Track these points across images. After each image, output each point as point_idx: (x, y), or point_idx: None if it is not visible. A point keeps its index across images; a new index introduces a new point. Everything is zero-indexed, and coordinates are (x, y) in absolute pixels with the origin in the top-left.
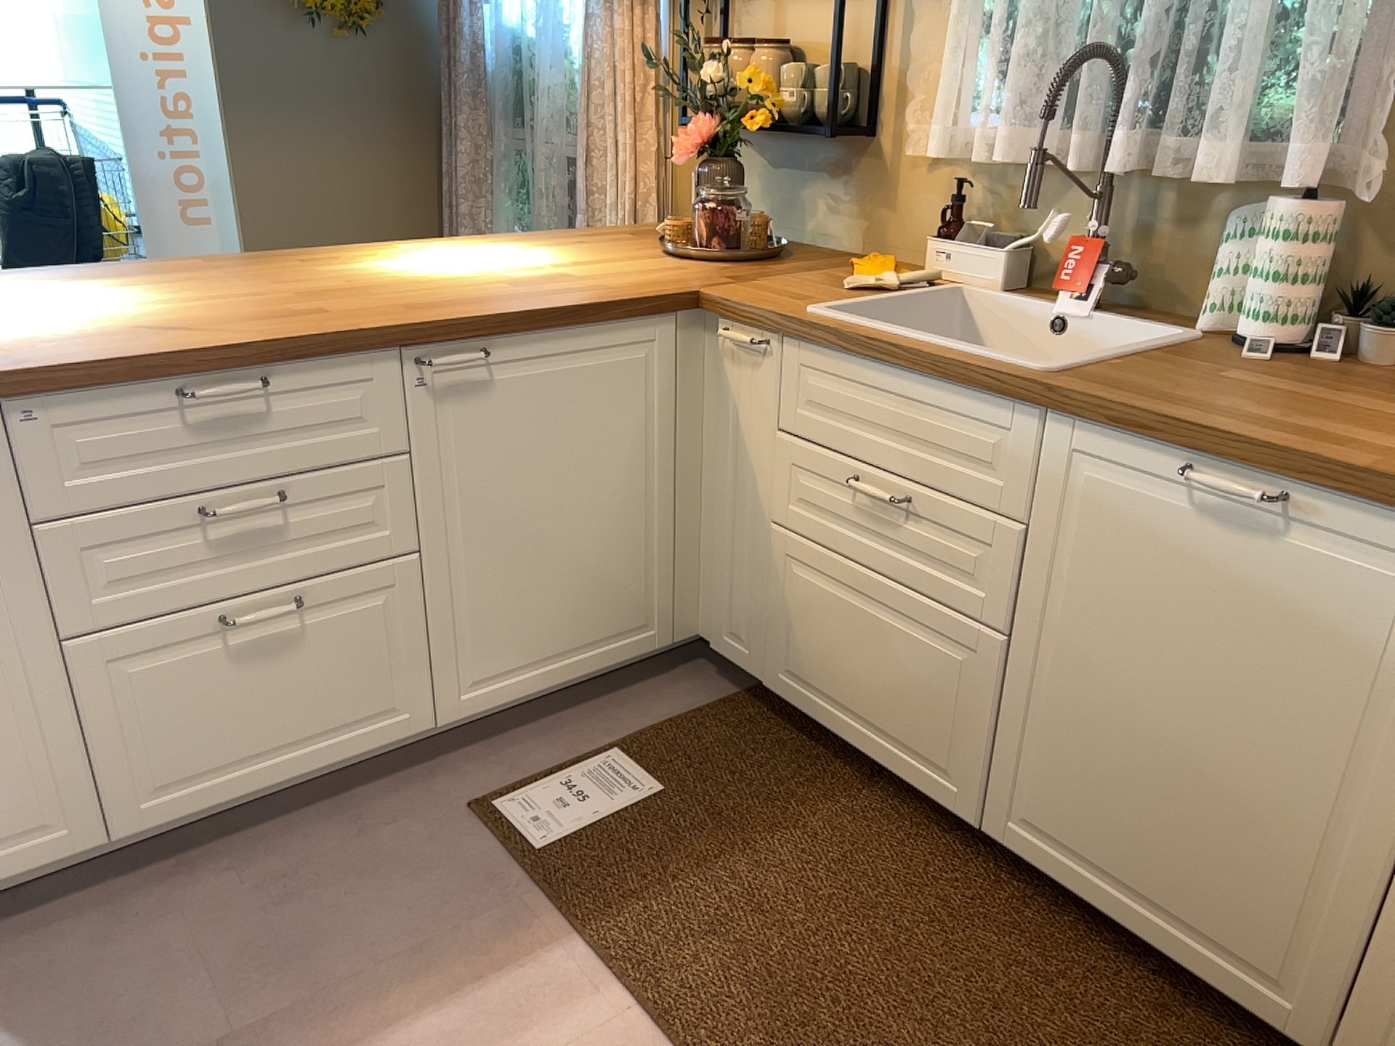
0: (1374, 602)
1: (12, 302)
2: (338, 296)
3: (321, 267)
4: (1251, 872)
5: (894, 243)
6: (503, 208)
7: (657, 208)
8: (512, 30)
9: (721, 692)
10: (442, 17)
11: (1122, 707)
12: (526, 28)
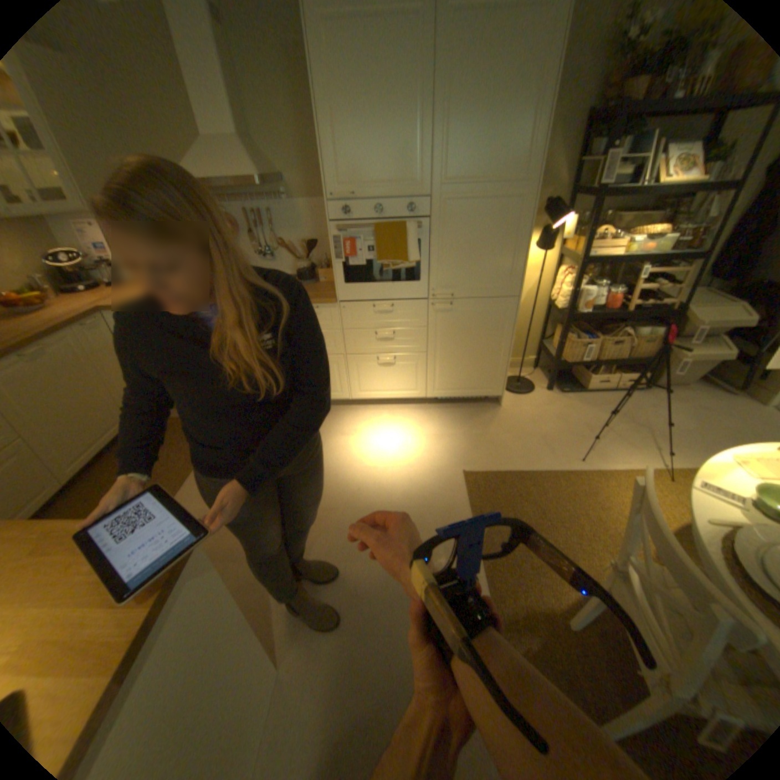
0: (65, 350)
1: None
2: None
3: None
4: (97, 412)
5: None
6: None
7: None
8: None
9: None
10: None
11: (55, 416)
12: None
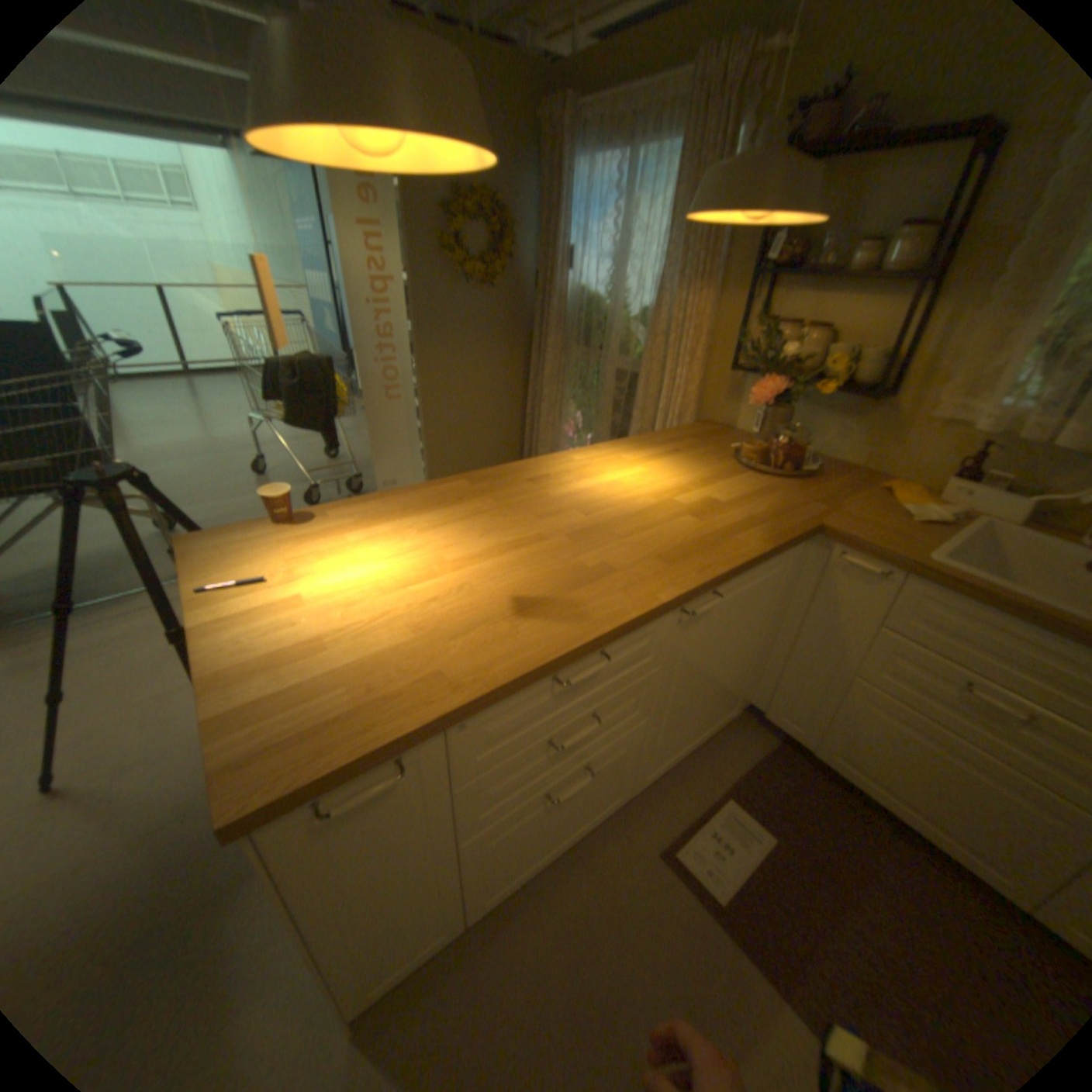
0: None
1: (378, 554)
2: (597, 538)
3: (548, 490)
4: None
5: (900, 465)
6: (569, 393)
7: (695, 413)
8: (586, 286)
9: (771, 743)
10: (533, 272)
11: None
12: (598, 286)
